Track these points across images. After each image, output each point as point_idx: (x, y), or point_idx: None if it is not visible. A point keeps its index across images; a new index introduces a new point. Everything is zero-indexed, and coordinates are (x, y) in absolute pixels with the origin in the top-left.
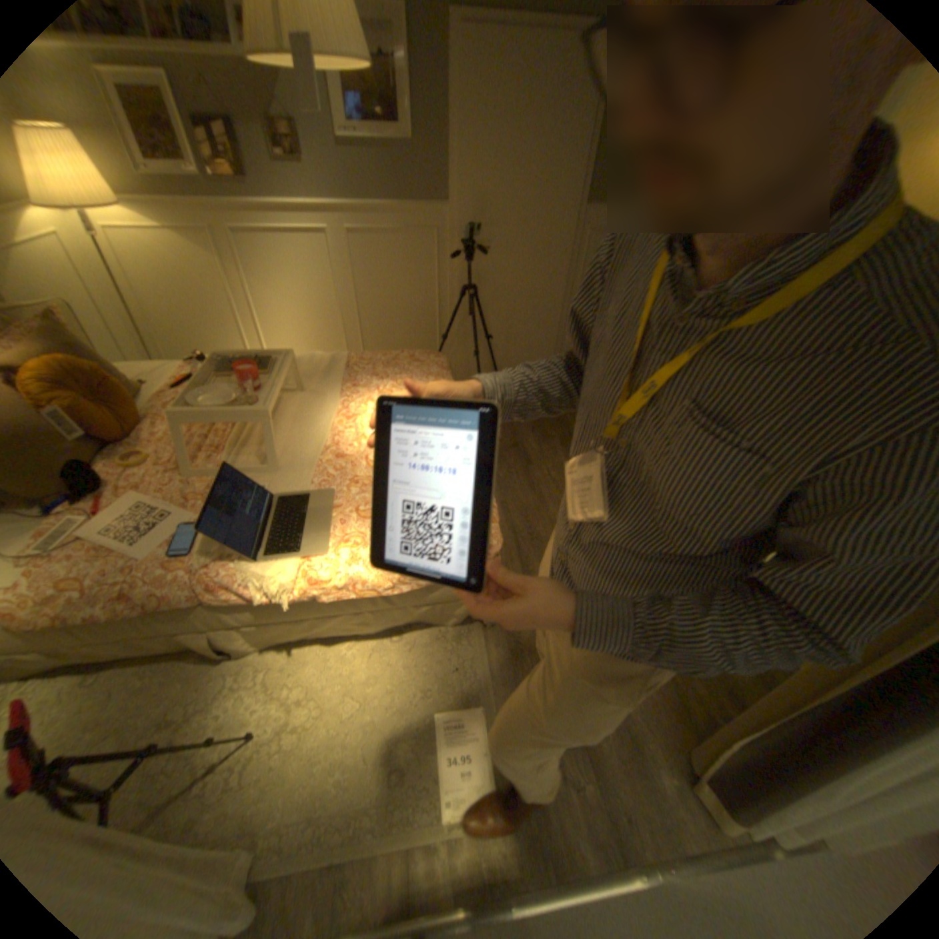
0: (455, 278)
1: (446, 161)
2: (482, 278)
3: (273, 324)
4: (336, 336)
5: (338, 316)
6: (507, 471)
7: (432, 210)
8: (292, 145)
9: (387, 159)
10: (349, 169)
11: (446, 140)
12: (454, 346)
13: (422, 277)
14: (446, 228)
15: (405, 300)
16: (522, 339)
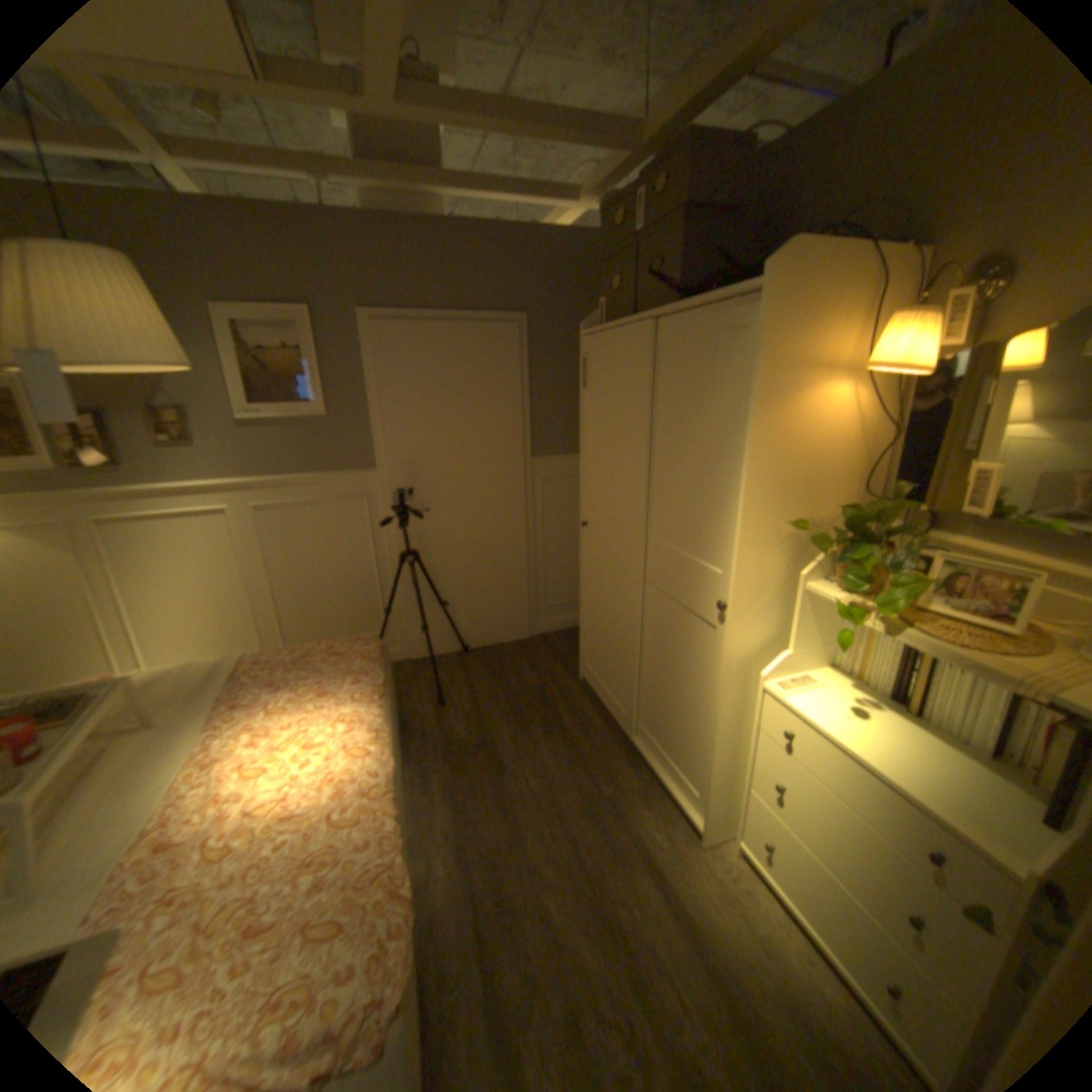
0: (393, 543)
1: (367, 432)
2: (426, 541)
3: (149, 625)
4: (241, 628)
5: (243, 603)
6: (468, 791)
7: (356, 478)
8: (178, 430)
9: (298, 435)
10: (252, 447)
11: (365, 413)
12: (403, 619)
13: (351, 547)
14: (376, 494)
15: (332, 574)
16: (486, 600)
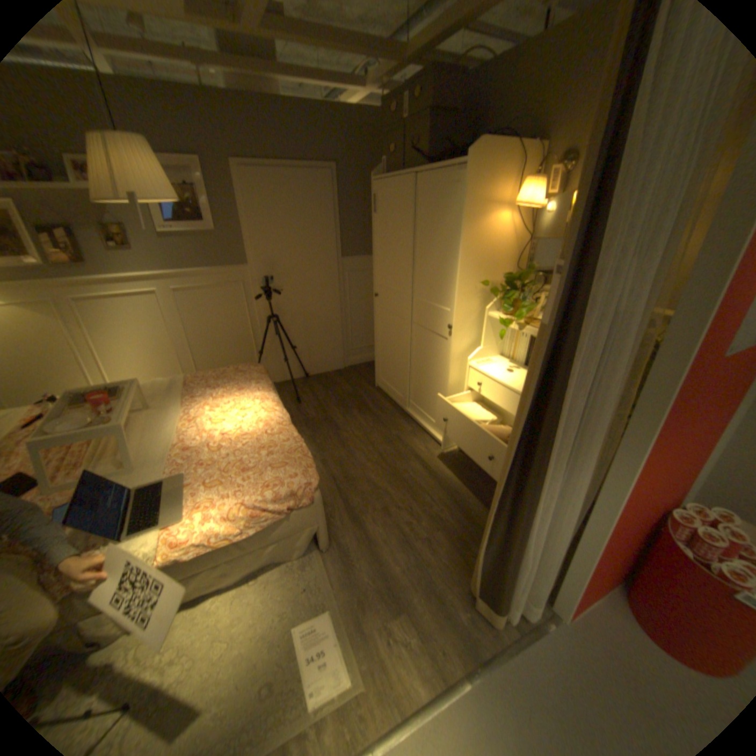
0: (261, 312)
1: (241, 241)
2: (281, 310)
3: (115, 364)
4: (172, 365)
5: (172, 350)
6: (323, 437)
7: (236, 271)
8: (123, 239)
9: (198, 243)
10: (170, 251)
11: (239, 228)
12: (270, 358)
13: (236, 314)
14: (249, 281)
15: (225, 331)
16: (319, 345)
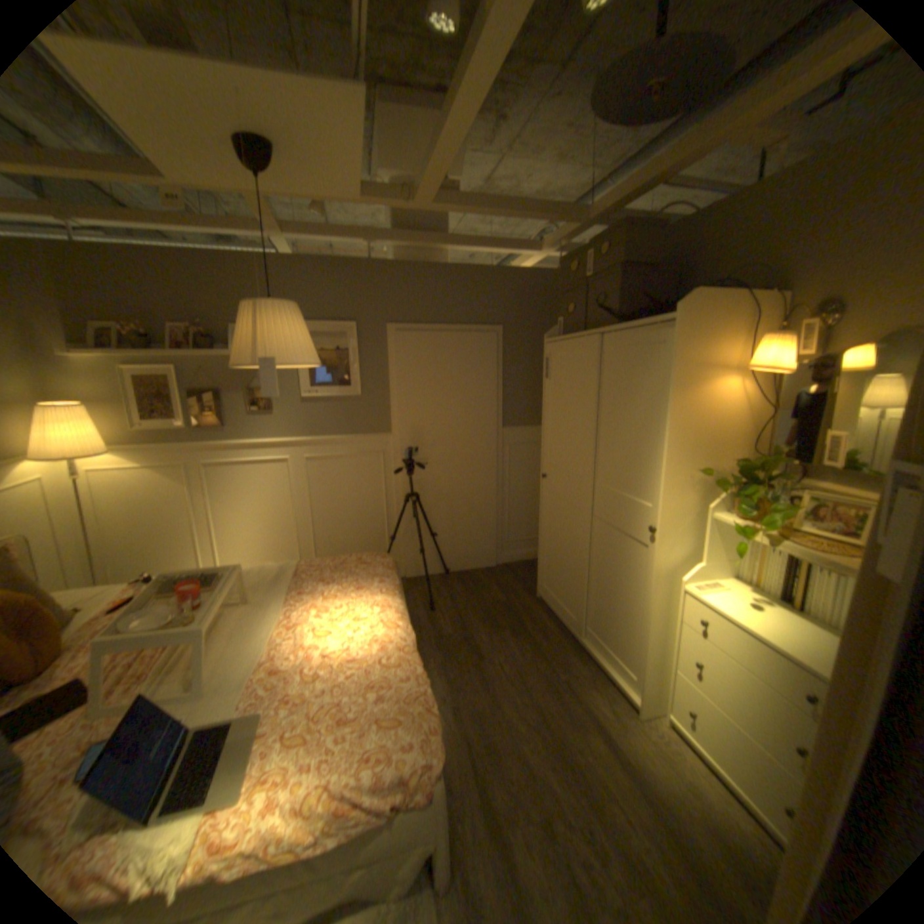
0: (400, 488)
1: (388, 408)
2: (423, 487)
3: (229, 540)
4: (289, 546)
5: (292, 527)
6: (458, 671)
7: (378, 440)
8: (266, 405)
9: (342, 409)
10: (311, 417)
11: (387, 394)
12: (402, 546)
13: (370, 490)
14: (390, 452)
15: (355, 509)
16: (465, 534)
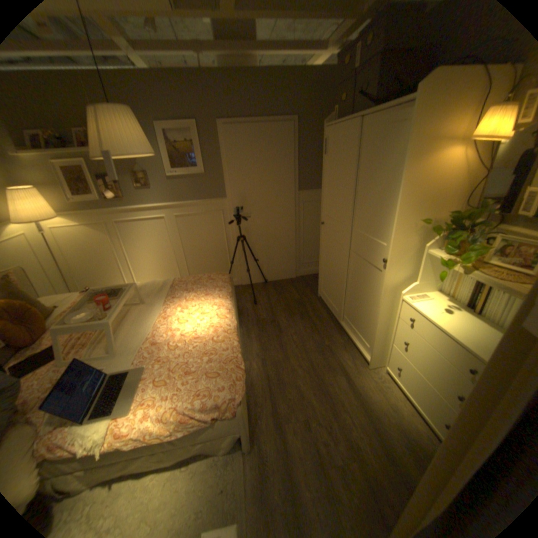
0: (234, 232)
1: (222, 180)
2: (249, 231)
3: (138, 265)
4: (173, 267)
5: (173, 257)
6: (267, 338)
7: (218, 202)
8: (144, 181)
9: (193, 182)
10: (174, 188)
11: (221, 170)
12: (238, 266)
13: (216, 233)
14: (226, 209)
15: (208, 245)
16: (276, 259)
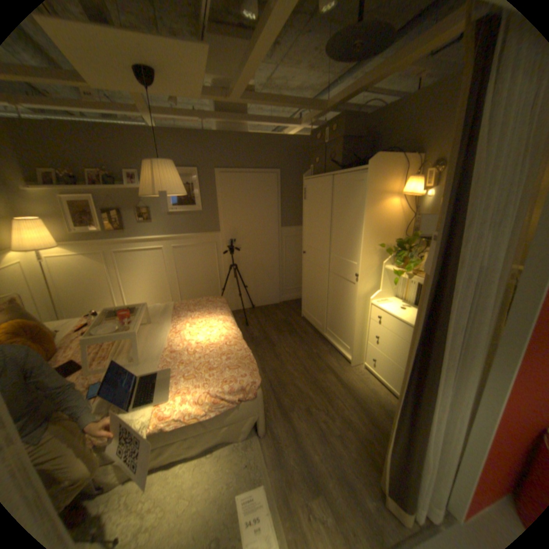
0: (226, 262)
1: (217, 217)
2: (239, 261)
3: (132, 293)
4: (166, 295)
5: (167, 285)
6: (263, 351)
7: (212, 235)
8: (147, 216)
9: (191, 218)
10: (174, 223)
11: (217, 209)
12: (229, 293)
13: (210, 263)
14: (220, 242)
15: (202, 274)
16: (262, 286)
